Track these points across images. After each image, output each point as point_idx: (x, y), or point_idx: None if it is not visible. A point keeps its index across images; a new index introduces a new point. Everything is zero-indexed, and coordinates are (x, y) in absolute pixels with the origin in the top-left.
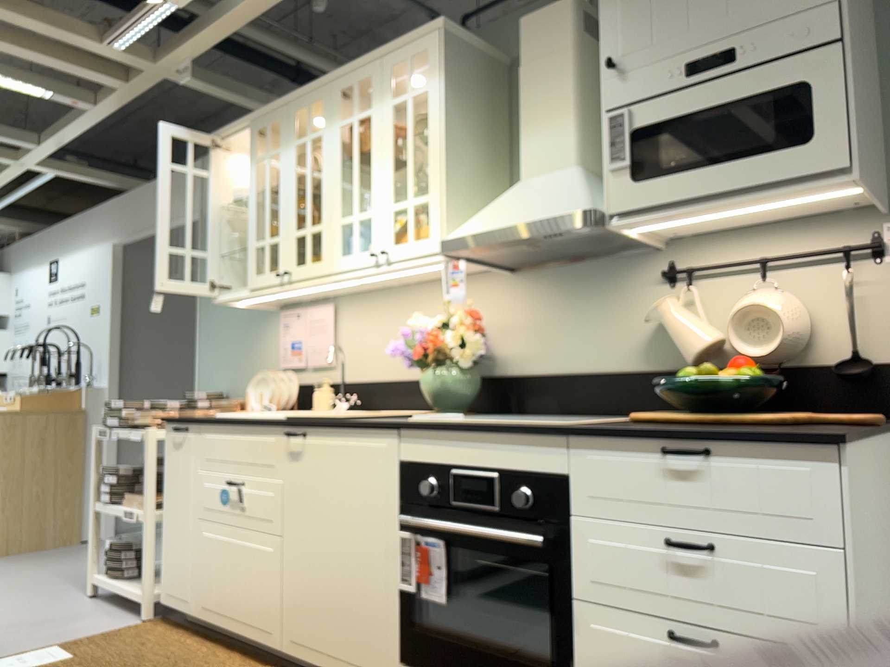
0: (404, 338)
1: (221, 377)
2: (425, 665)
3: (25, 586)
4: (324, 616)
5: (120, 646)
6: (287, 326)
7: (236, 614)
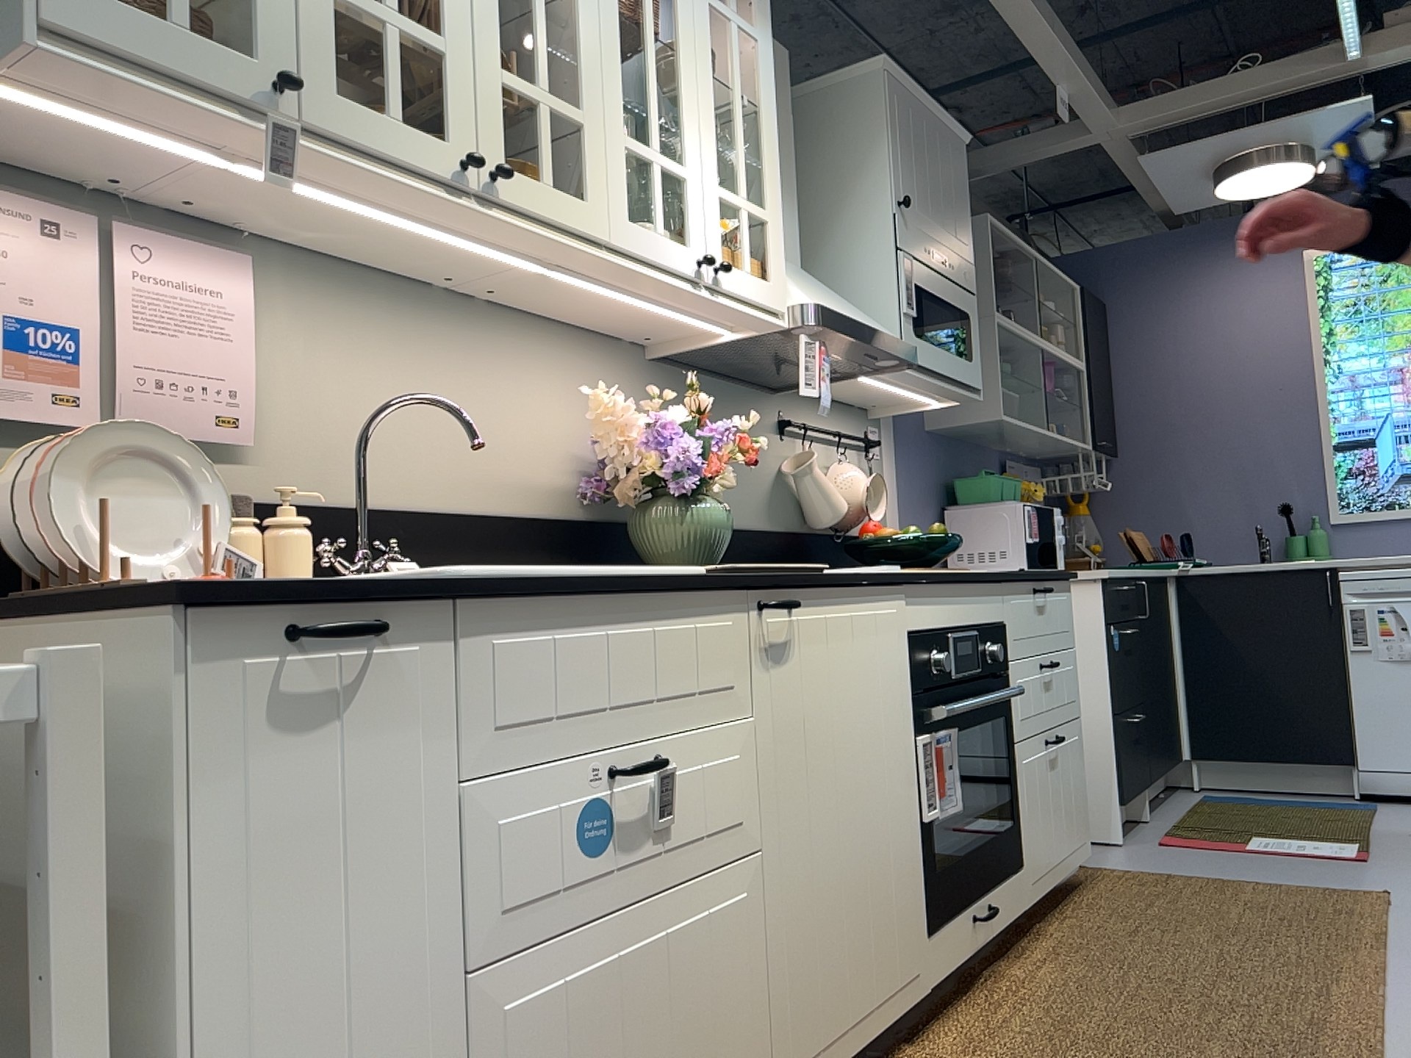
0: (645, 431)
1: None
2: (948, 907)
3: None
4: (846, 951)
5: None
6: None
7: None
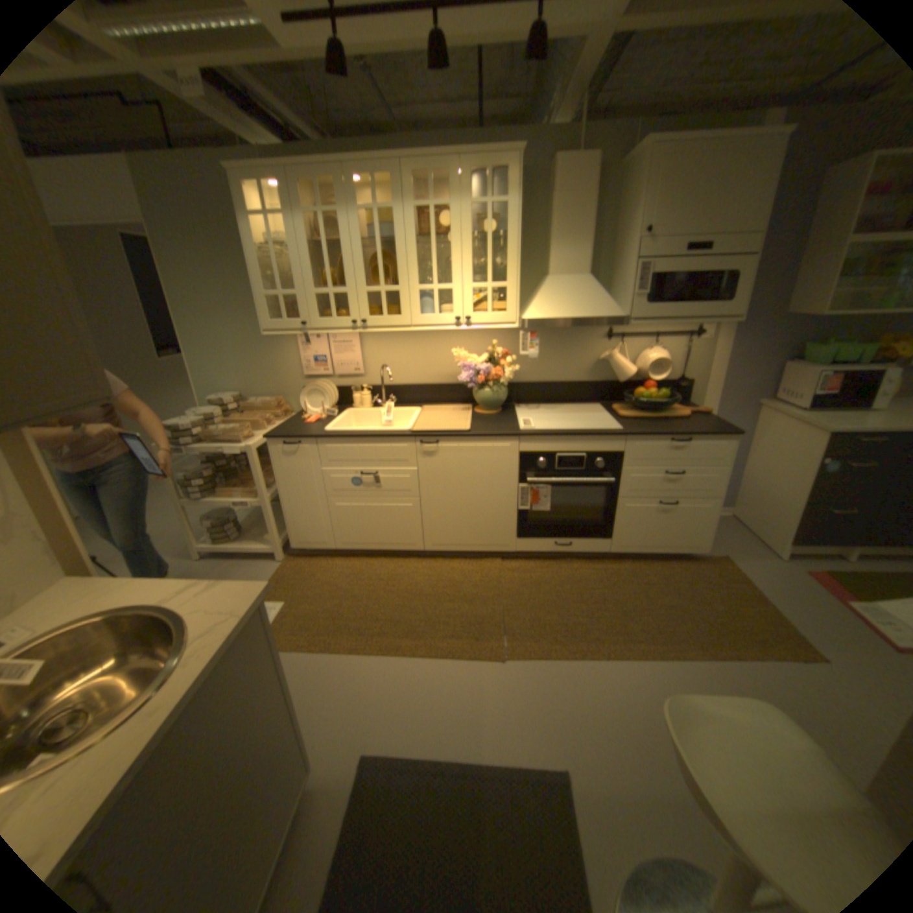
0: (461, 368)
1: (228, 381)
2: (533, 535)
3: (112, 571)
4: (461, 528)
5: (299, 582)
6: (309, 344)
7: (381, 541)
